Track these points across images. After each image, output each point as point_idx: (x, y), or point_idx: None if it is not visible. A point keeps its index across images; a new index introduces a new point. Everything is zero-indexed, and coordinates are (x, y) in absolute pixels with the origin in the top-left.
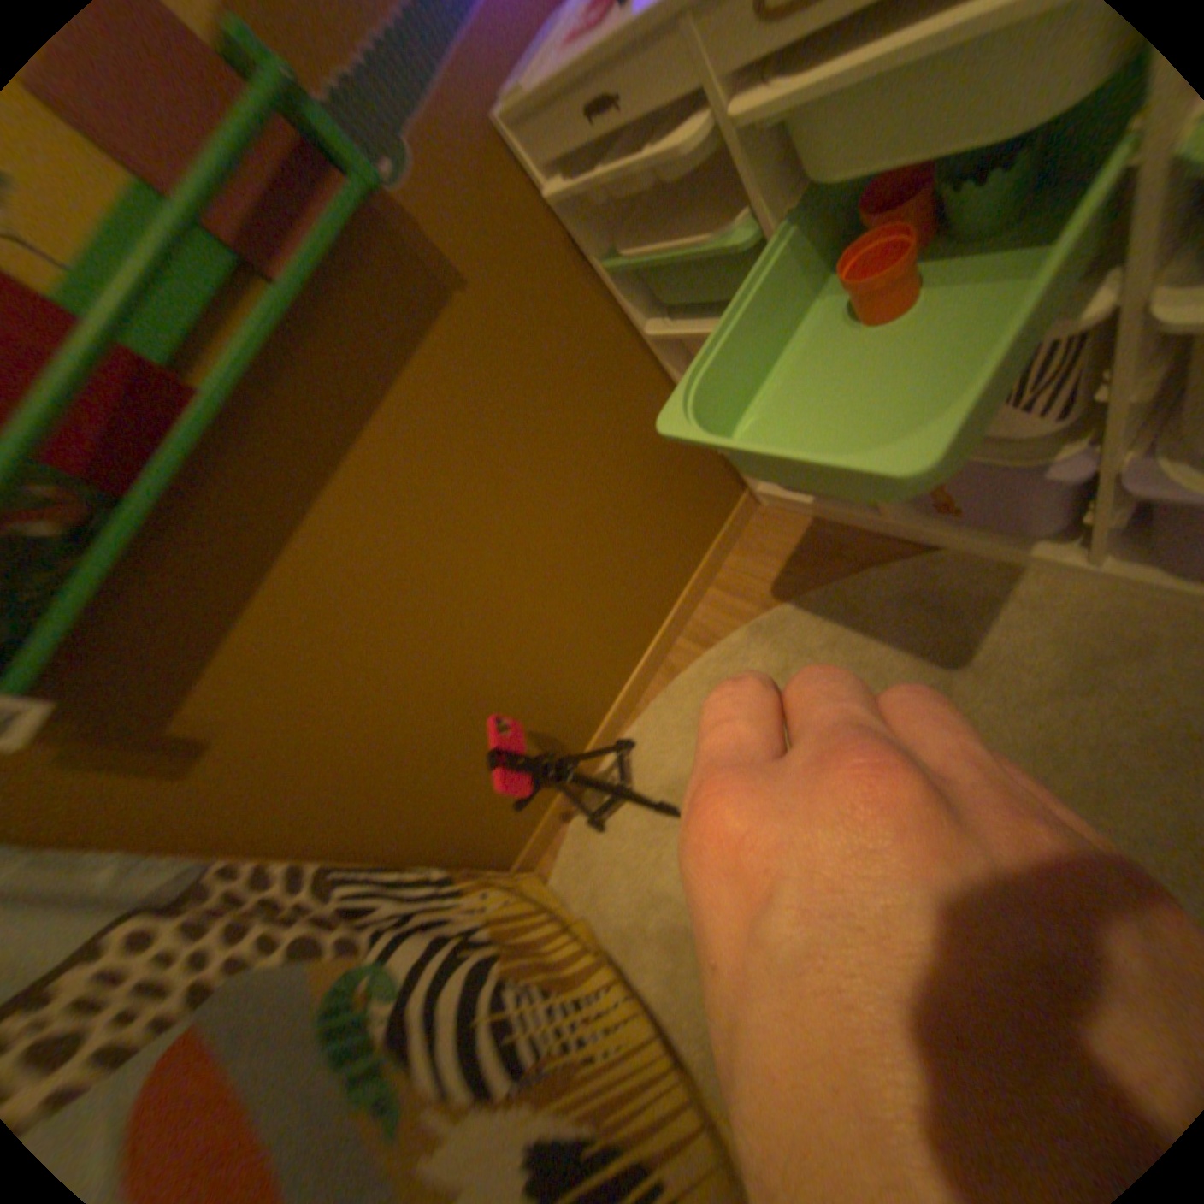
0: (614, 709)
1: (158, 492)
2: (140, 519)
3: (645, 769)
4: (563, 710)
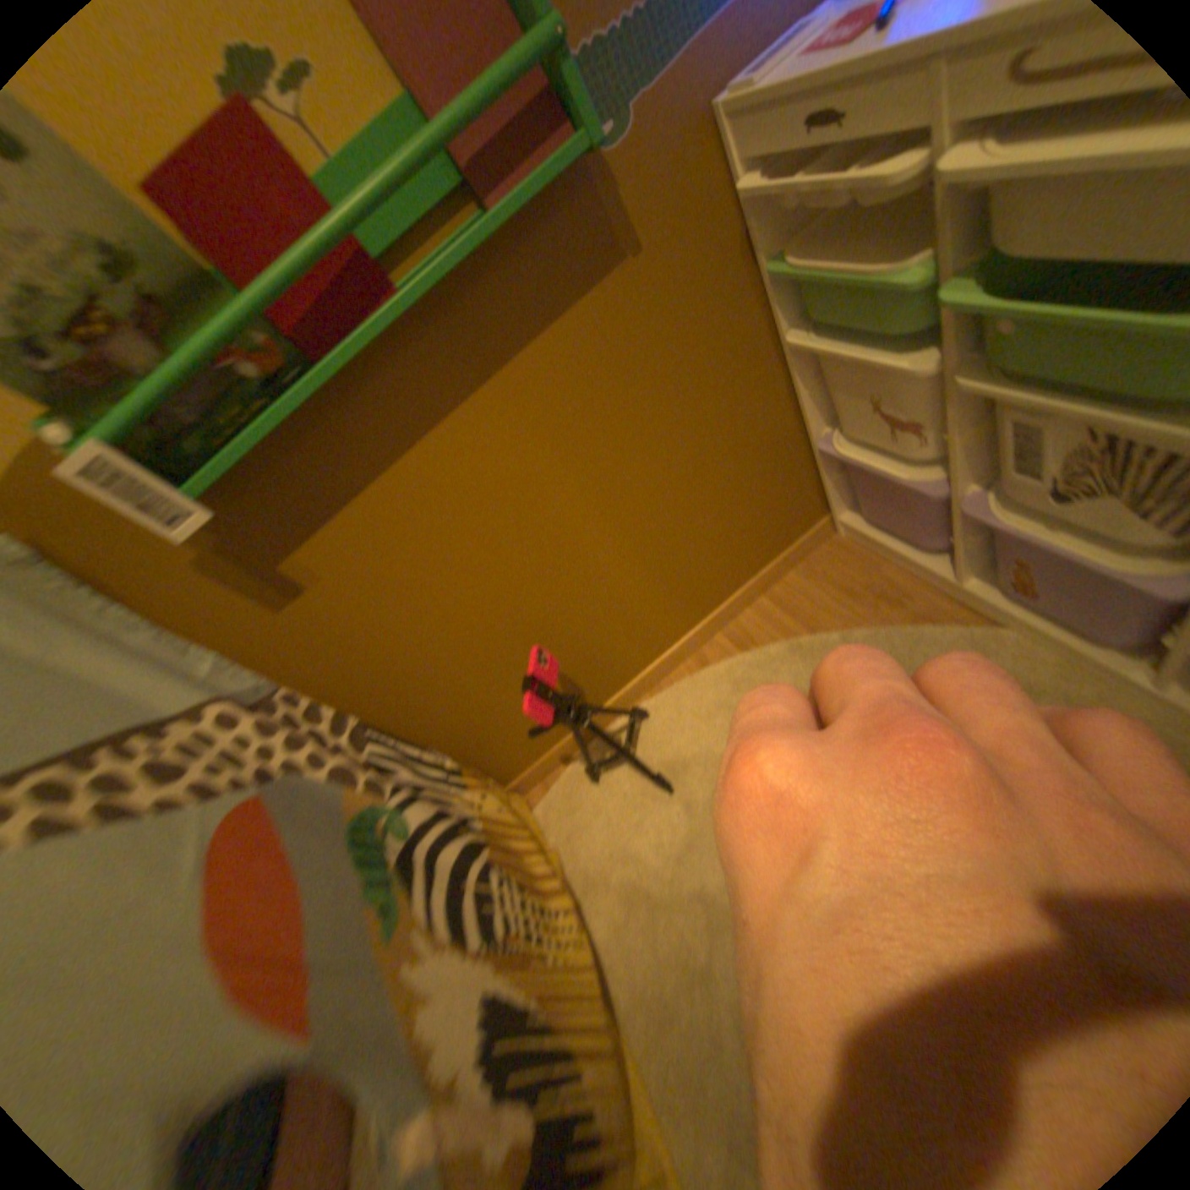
0: (637, 679)
1: (335, 364)
2: (314, 382)
3: (649, 742)
4: (592, 664)
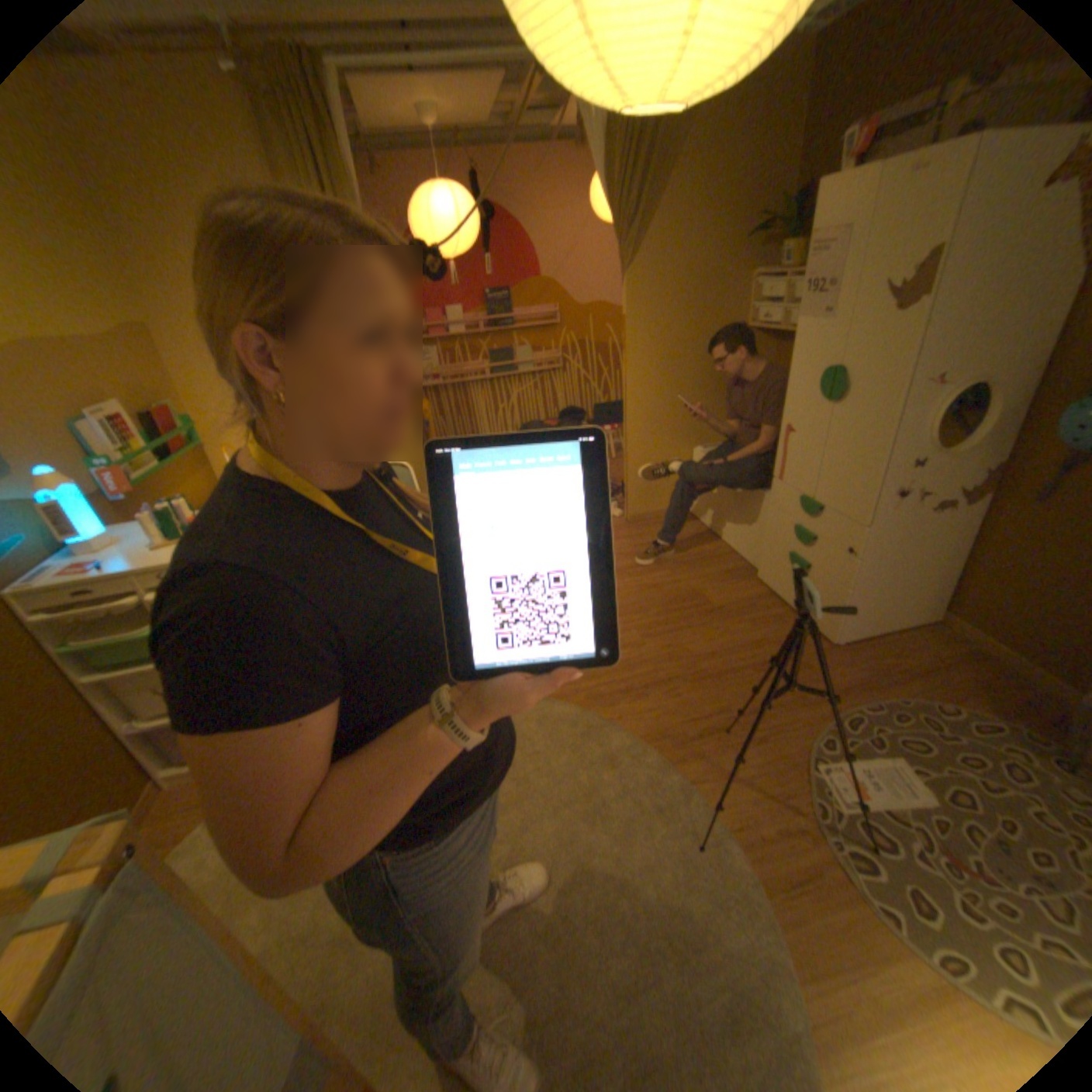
0: None
1: None
2: None
3: None
4: None
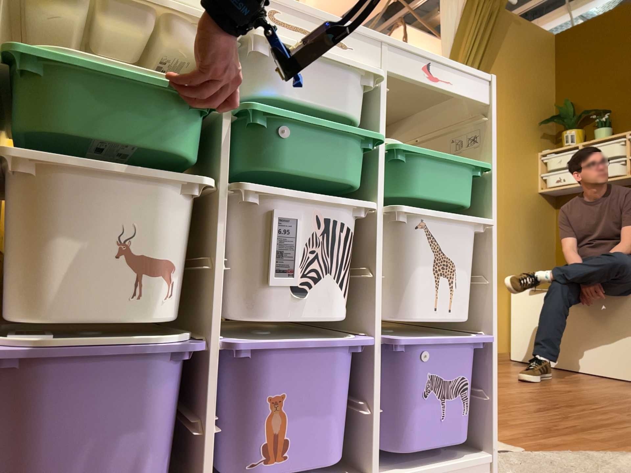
0: None
1: None
2: None
3: None
4: None
